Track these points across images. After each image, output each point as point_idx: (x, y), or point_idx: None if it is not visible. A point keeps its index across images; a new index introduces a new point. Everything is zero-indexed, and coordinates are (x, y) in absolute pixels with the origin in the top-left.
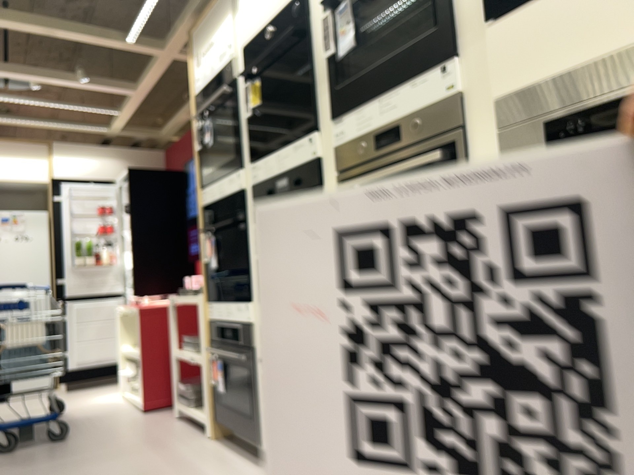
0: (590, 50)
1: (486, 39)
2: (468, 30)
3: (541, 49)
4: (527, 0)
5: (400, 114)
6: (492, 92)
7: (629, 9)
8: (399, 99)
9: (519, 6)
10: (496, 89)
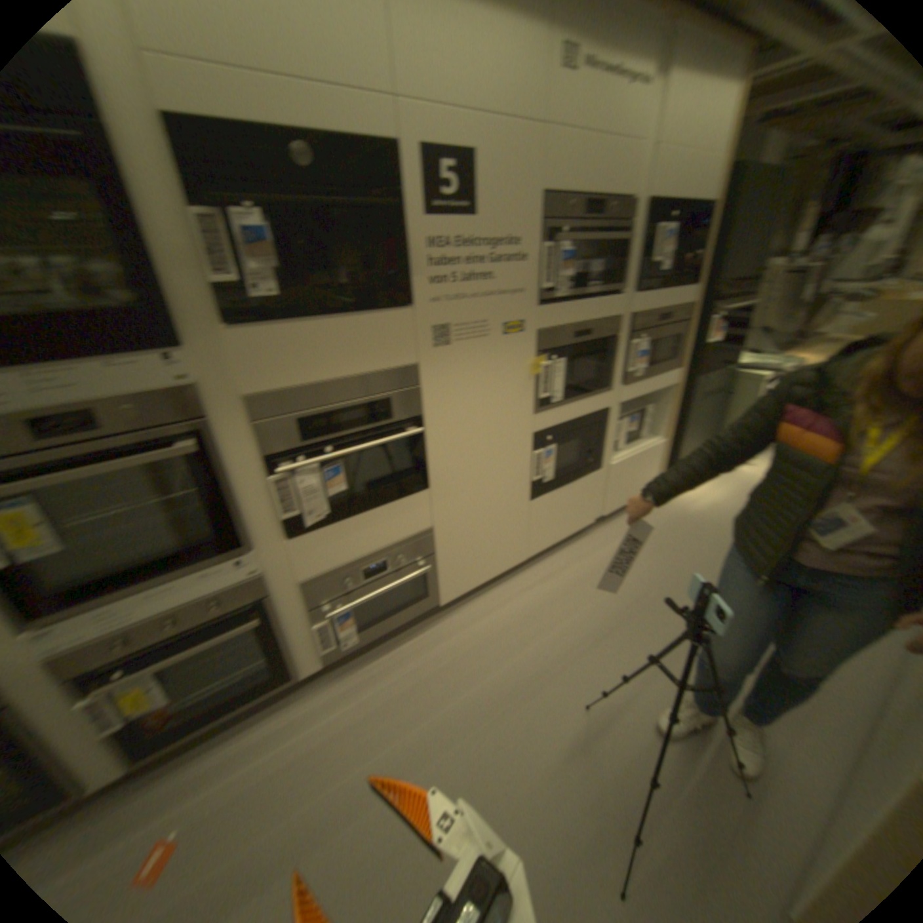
0: (319, 377)
1: (214, 340)
2: (186, 323)
3: (282, 368)
4: (256, 319)
5: (80, 400)
6: (235, 392)
7: (342, 358)
8: (71, 380)
9: (252, 323)
10: (241, 391)
